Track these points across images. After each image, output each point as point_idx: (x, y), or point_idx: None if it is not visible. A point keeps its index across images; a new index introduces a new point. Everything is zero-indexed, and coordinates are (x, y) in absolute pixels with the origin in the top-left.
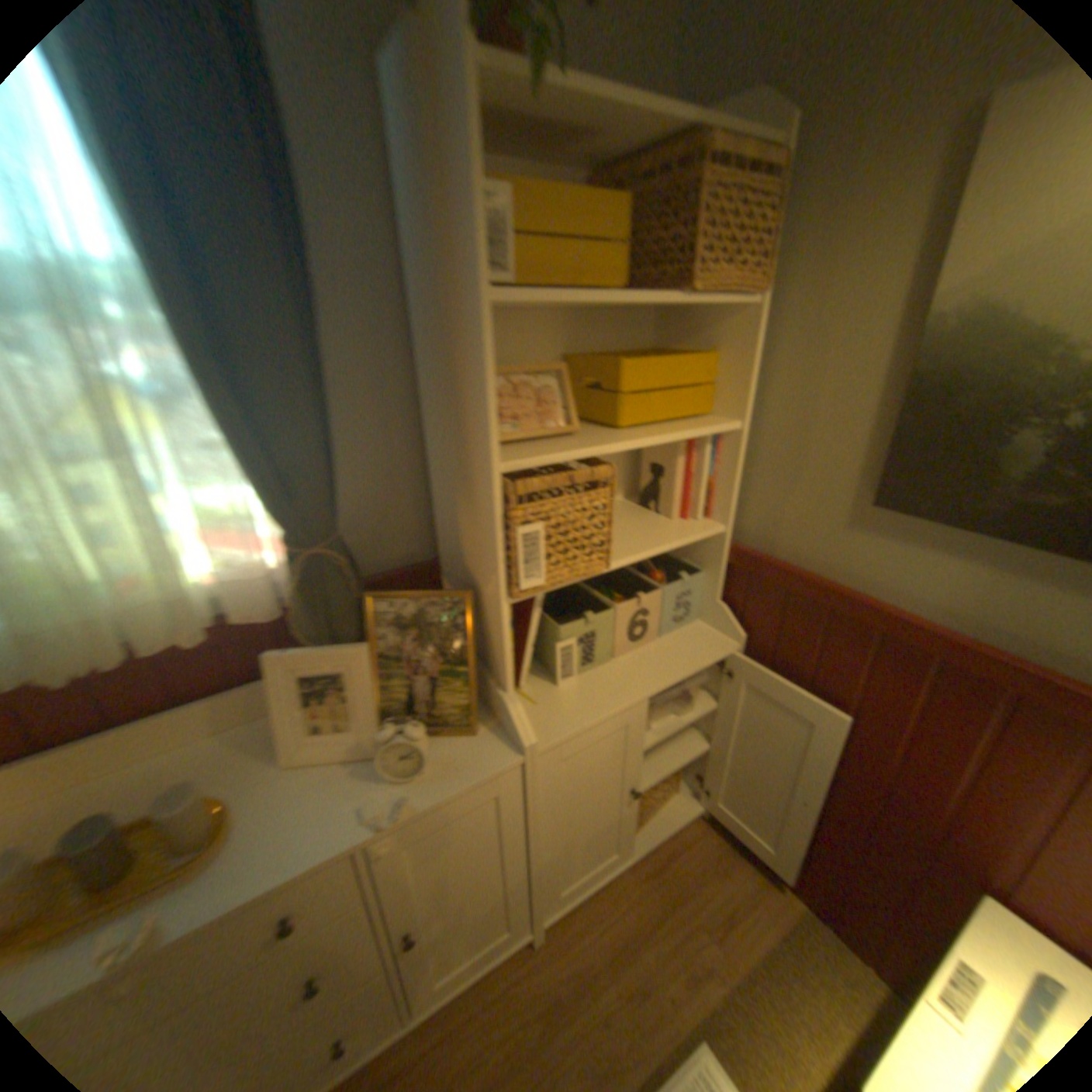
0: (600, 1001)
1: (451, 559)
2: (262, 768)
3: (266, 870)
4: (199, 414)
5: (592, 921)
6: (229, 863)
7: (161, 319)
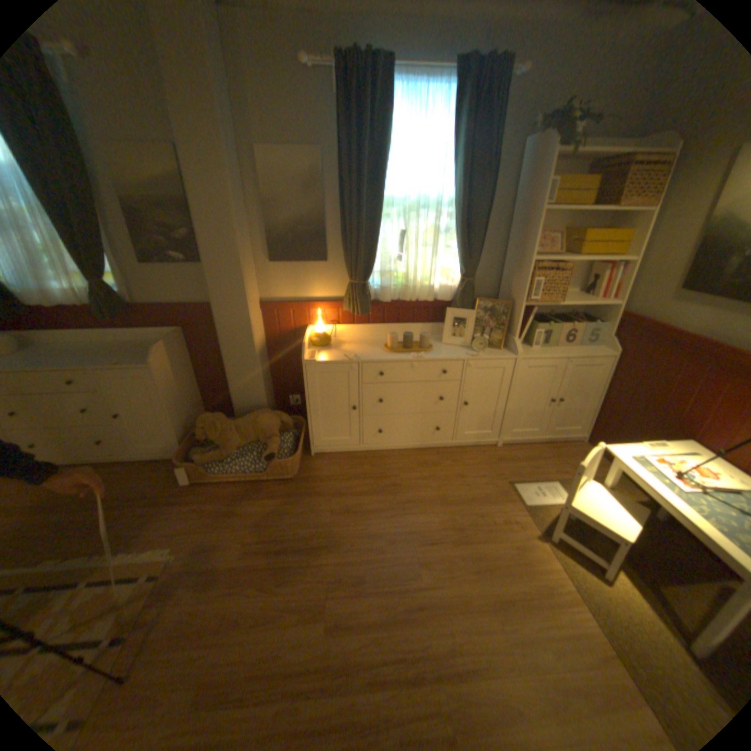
0: (519, 464)
1: (503, 296)
2: (436, 342)
3: (443, 355)
4: (451, 238)
5: (521, 449)
6: (434, 353)
7: (456, 212)
